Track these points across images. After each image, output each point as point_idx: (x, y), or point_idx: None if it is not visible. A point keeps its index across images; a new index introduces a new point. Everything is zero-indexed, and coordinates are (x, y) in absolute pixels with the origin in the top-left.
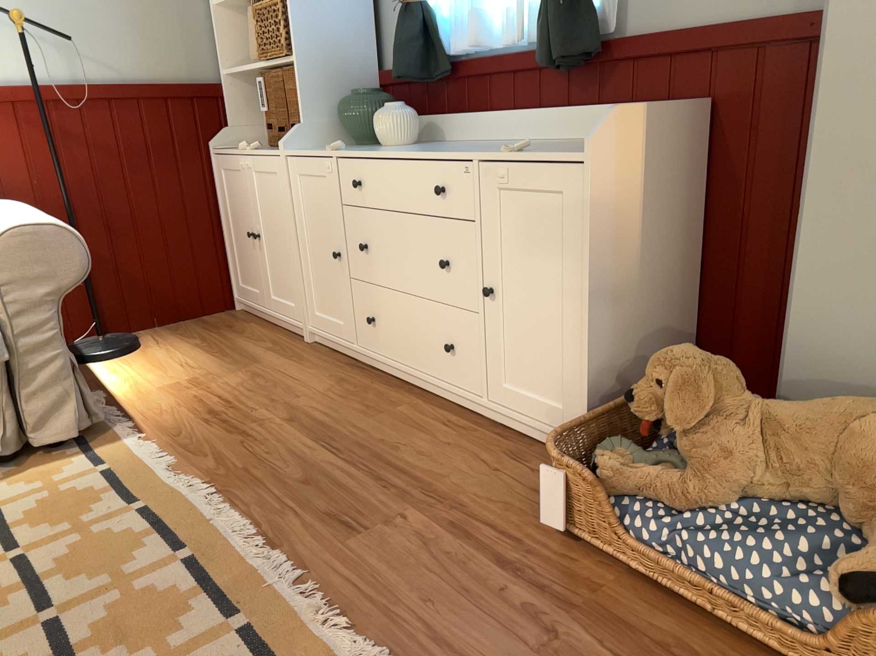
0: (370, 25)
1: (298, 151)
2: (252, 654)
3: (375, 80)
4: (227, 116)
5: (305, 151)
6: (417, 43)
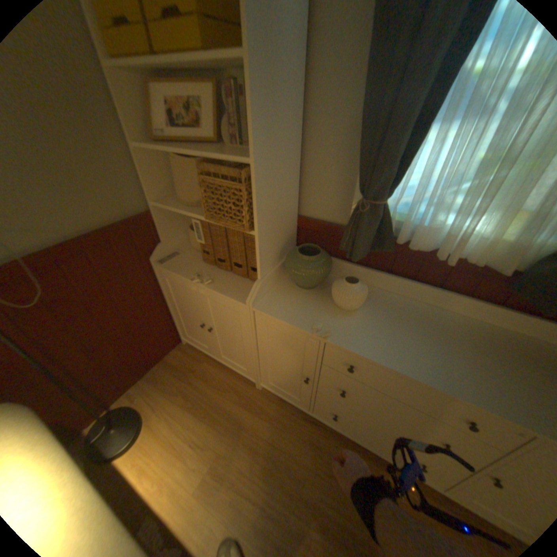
0: (298, 183)
1: (264, 305)
2: None
3: (297, 222)
4: (159, 232)
5: (273, 308)
6: (377, 234)
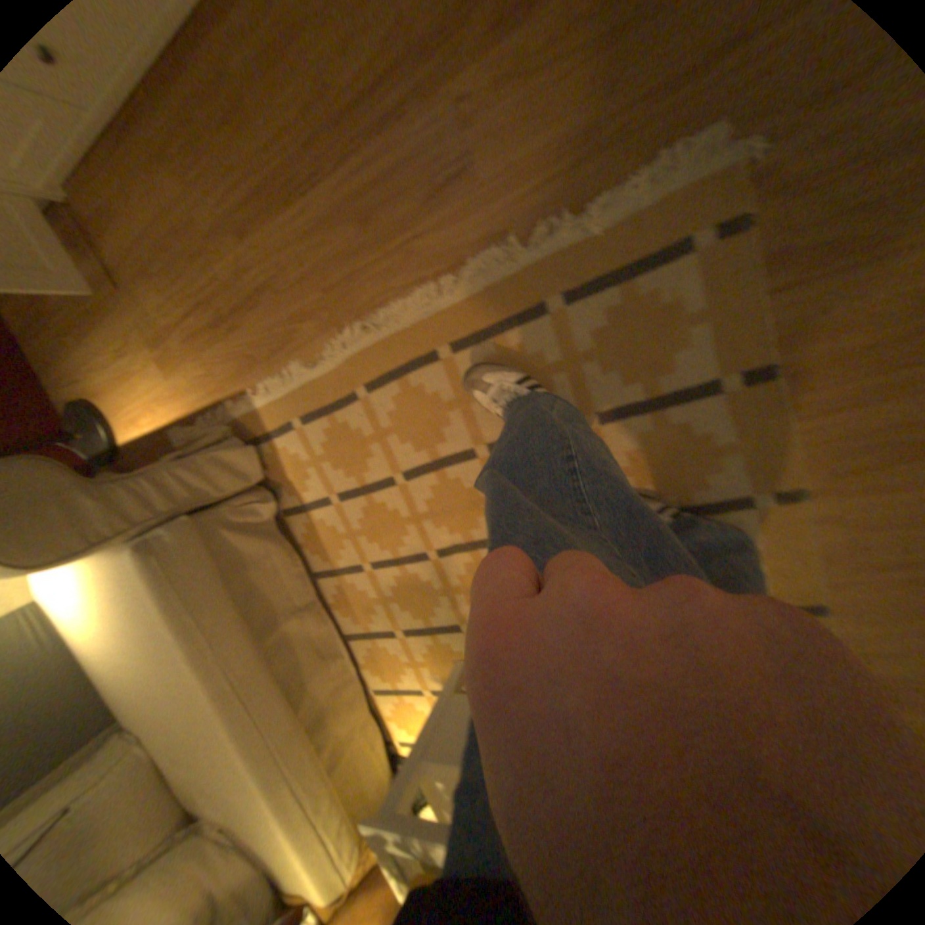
0: None
1: None
2: (599, 289)
3: None
4: None
5: None
6: None
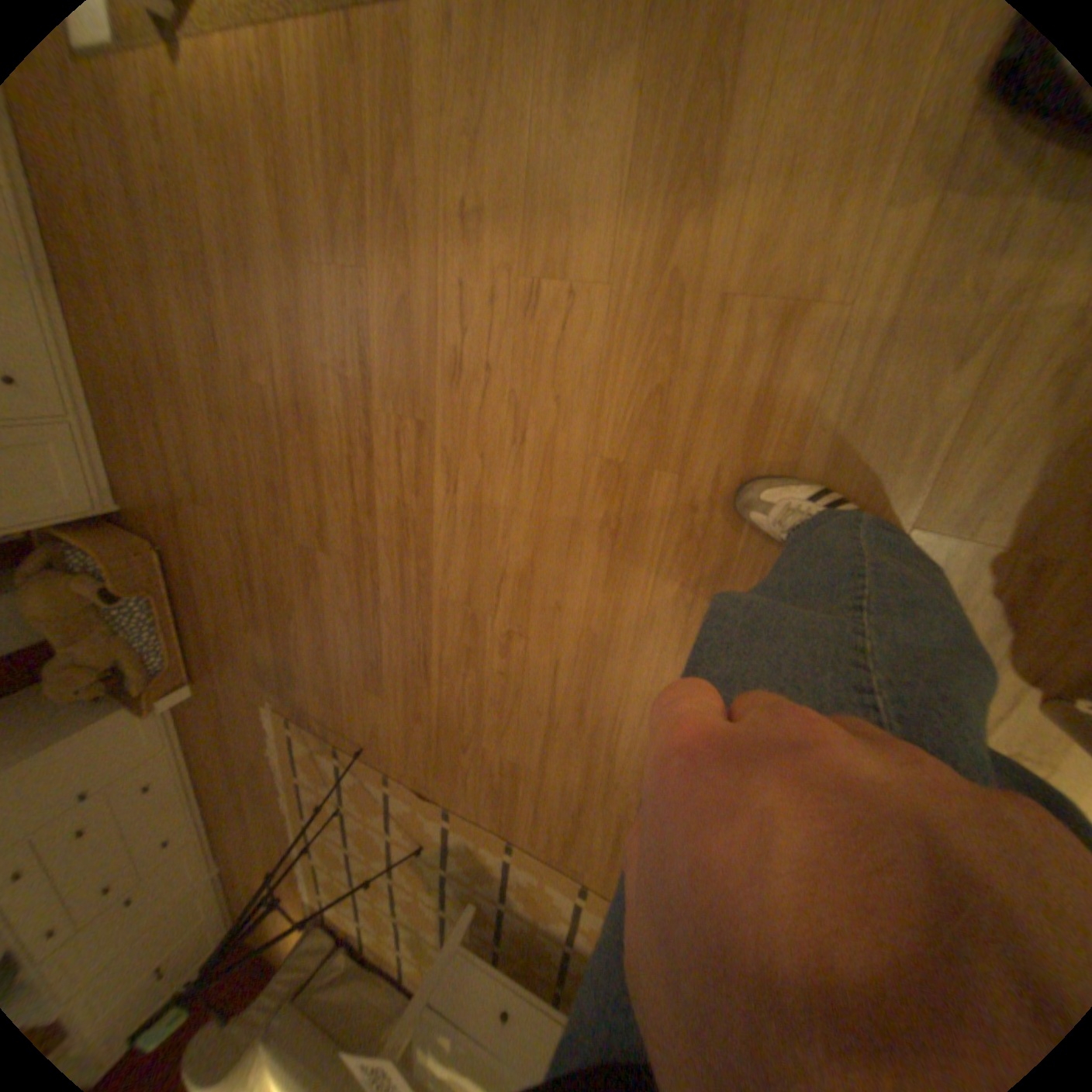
0: None
1: None
2: (287, 767)
3: None
4: None
5: None
6: None
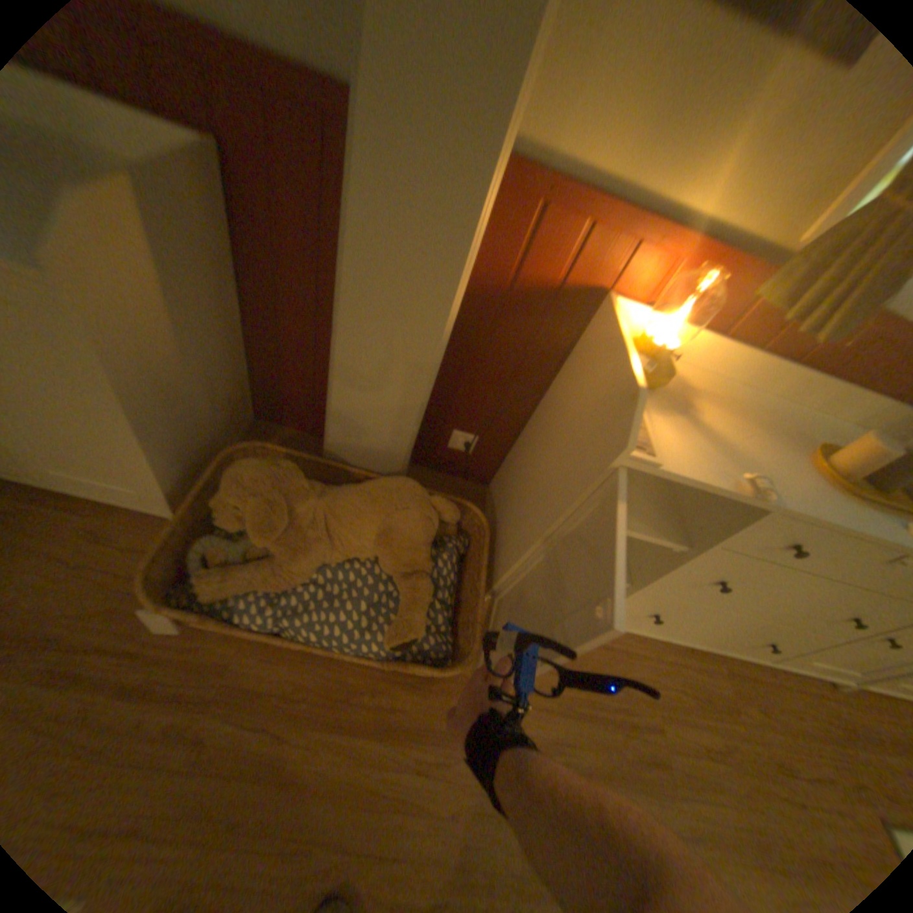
0: None
1: None
2: None
3: None
4: None
5: None
6: None
